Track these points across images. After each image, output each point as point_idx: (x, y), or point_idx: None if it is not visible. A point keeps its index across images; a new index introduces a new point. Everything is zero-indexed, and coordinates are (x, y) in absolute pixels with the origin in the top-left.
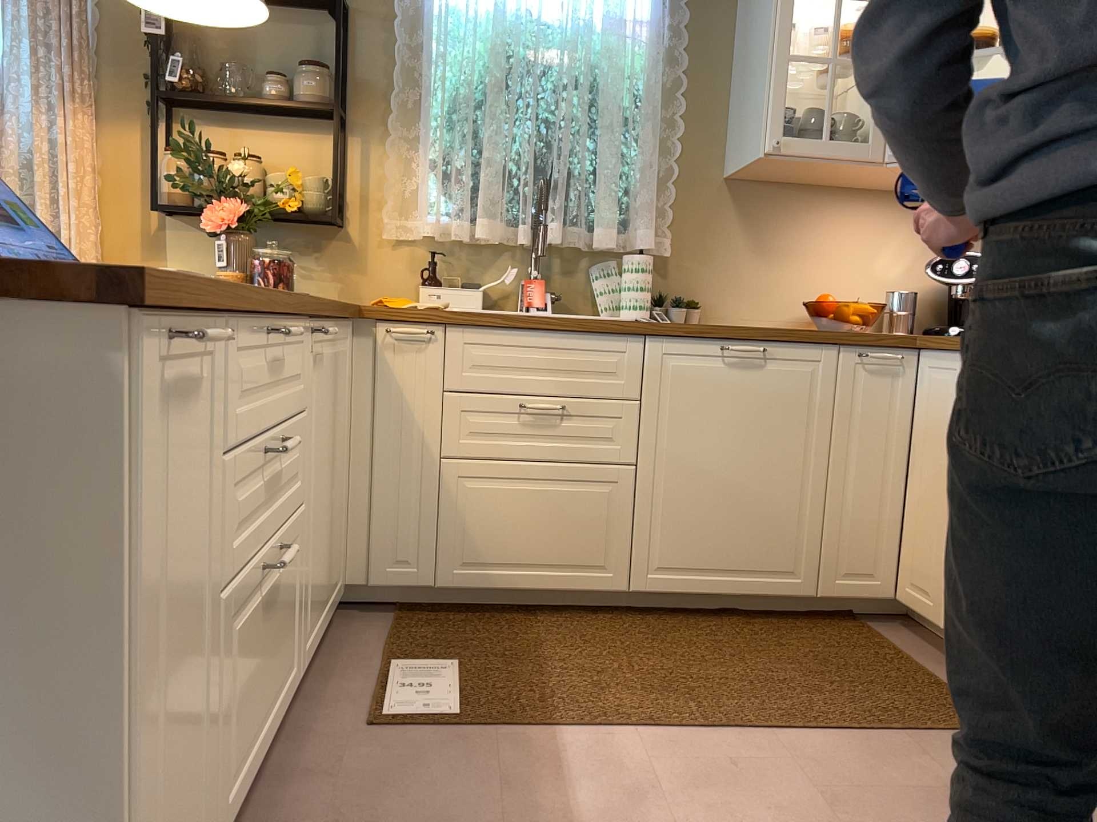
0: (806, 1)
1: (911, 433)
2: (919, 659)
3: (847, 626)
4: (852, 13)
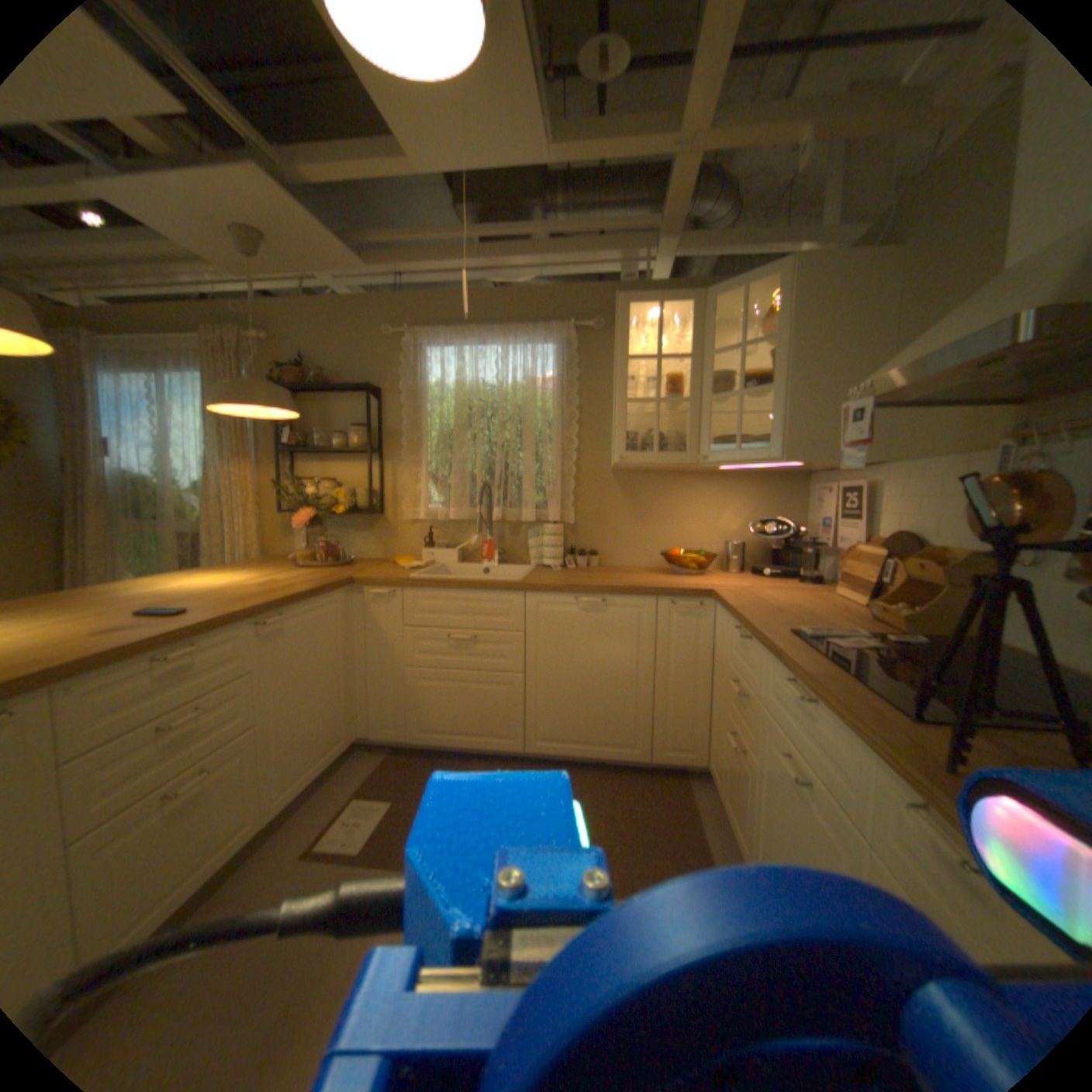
0: (660, 353)
1: (716, 655)
2: (707, 824)
3: (672, 786)
4: (688, 360)
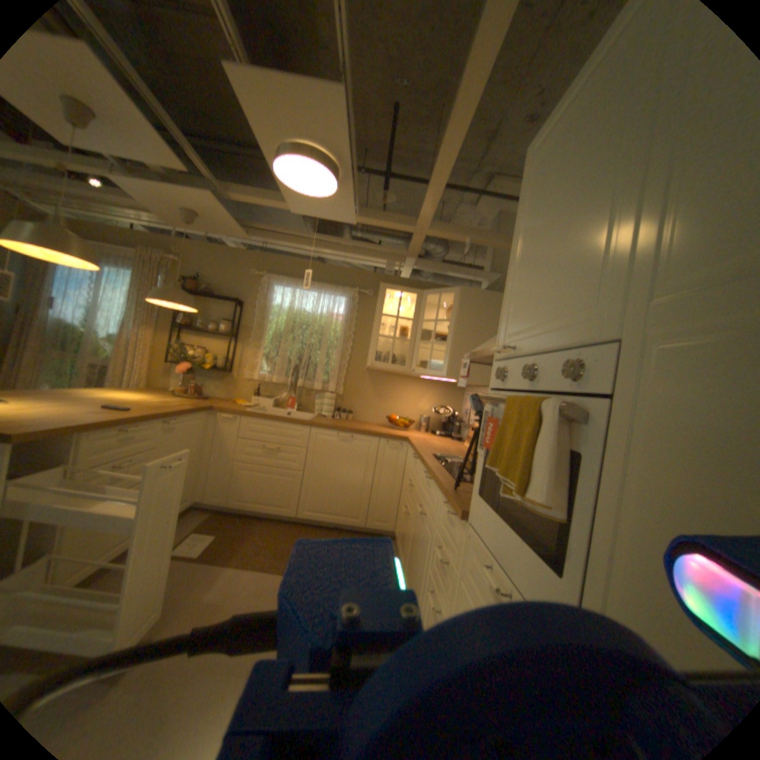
0: (399, 314)
1: (404, 472)
2: None
3: None
4: (412, 320)
